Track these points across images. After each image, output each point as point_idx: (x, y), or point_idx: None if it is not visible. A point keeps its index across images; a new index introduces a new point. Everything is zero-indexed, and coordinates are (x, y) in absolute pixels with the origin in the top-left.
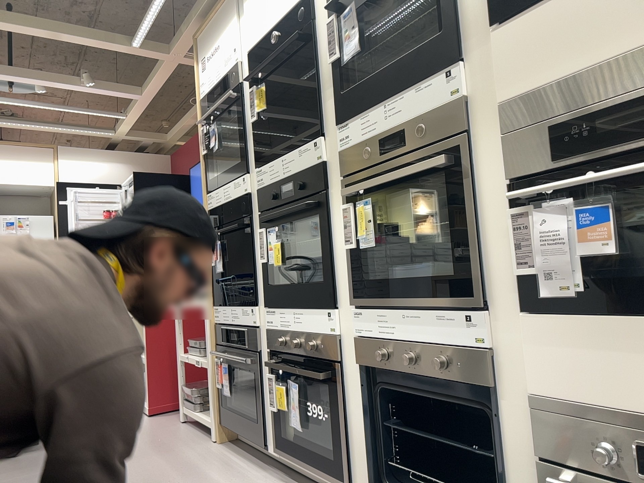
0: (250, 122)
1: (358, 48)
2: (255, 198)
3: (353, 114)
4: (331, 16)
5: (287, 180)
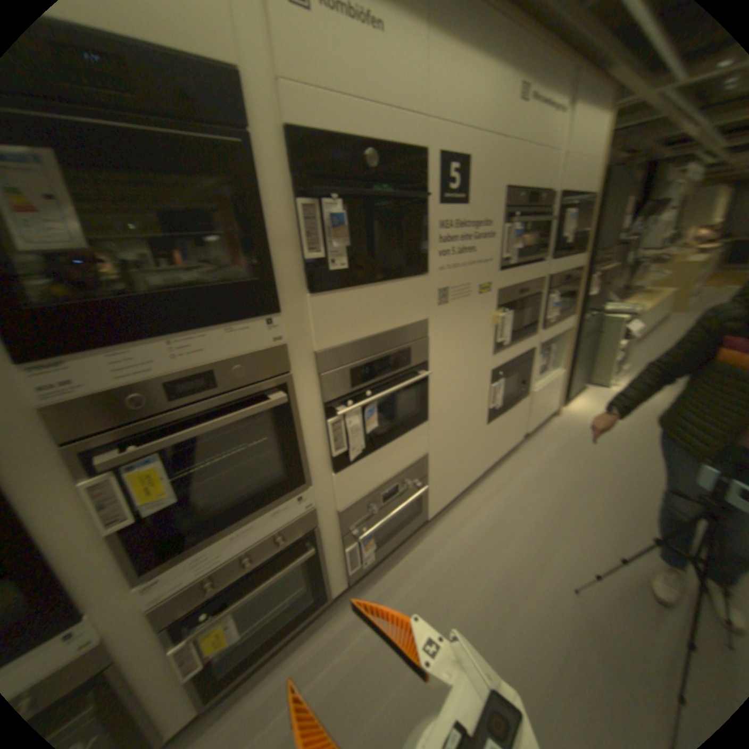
0: None
1: (81, 243)
2: None
3: (76, 348)
4: None
5: None
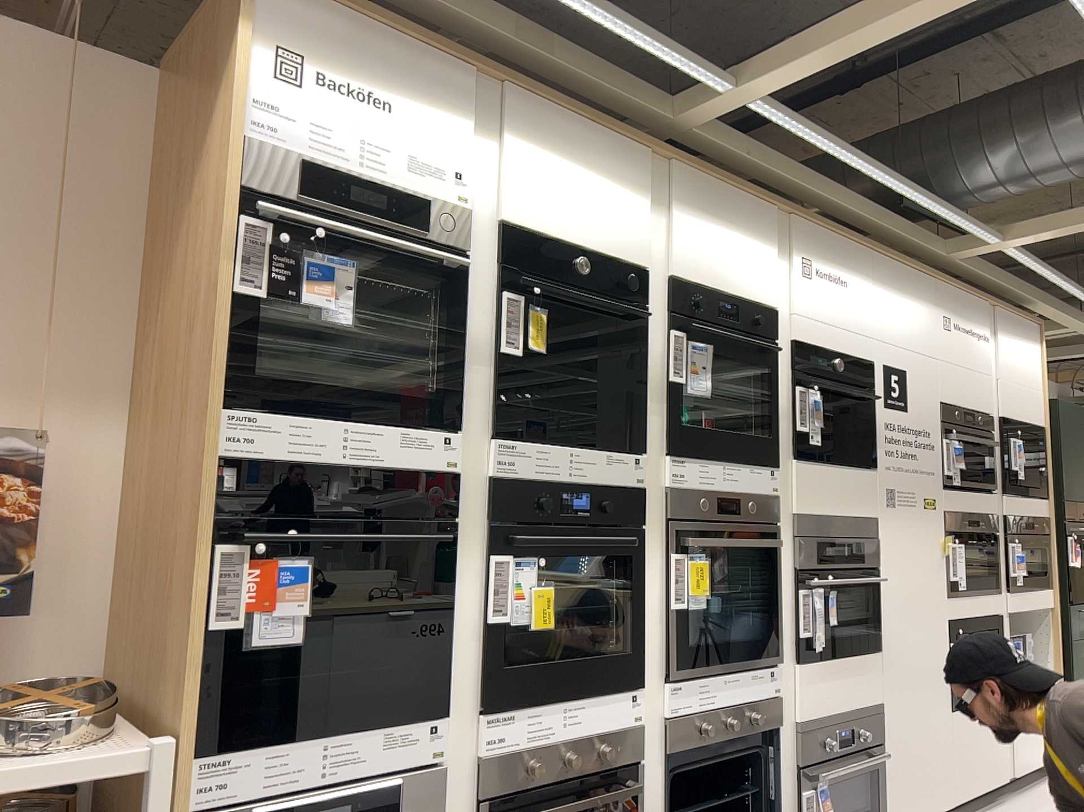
0: (482, 342)
1: (702, 394)
2: (476, 487)
3: (686, 454)
4: (676, 335)
5: (579, 487)
